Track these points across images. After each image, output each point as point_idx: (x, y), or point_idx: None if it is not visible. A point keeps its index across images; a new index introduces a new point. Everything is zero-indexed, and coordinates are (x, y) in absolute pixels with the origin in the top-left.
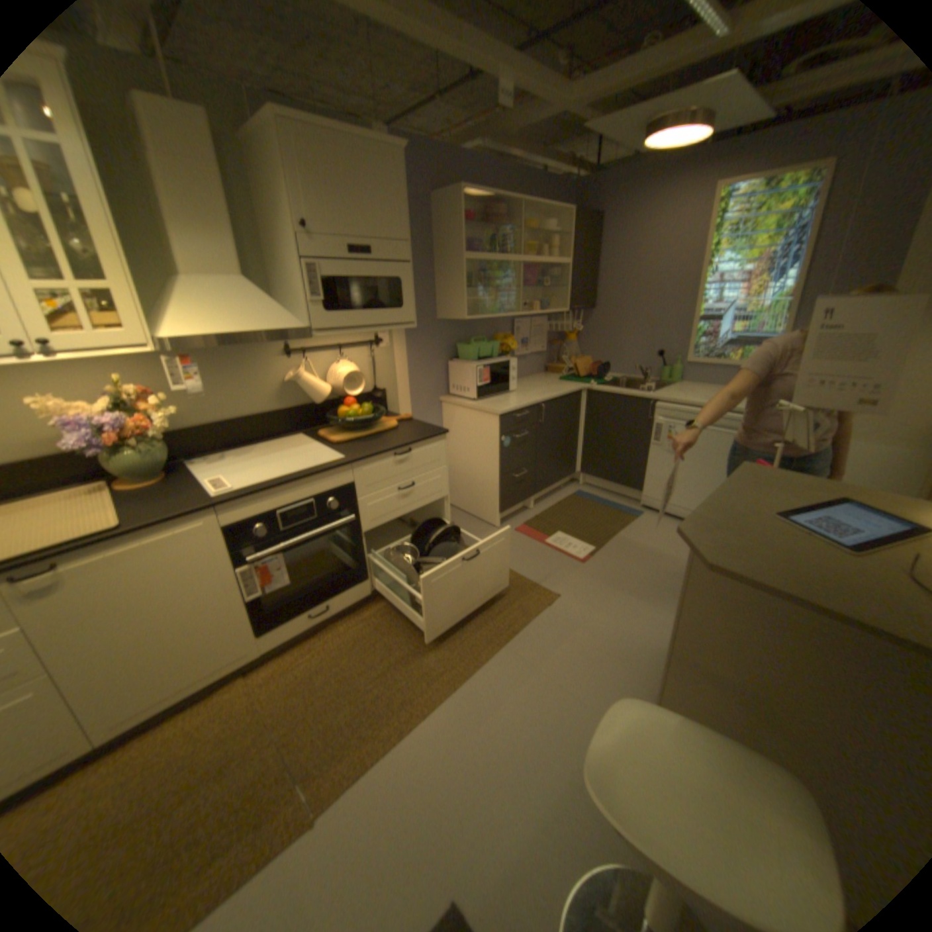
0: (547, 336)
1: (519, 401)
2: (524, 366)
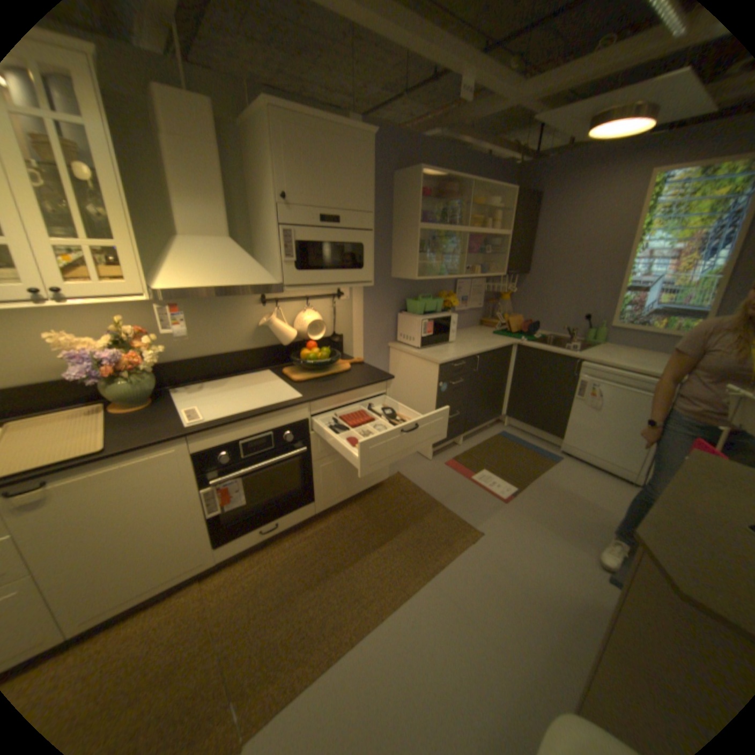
0: (484, 295)
1: (458, 352)
2: (463, 319)
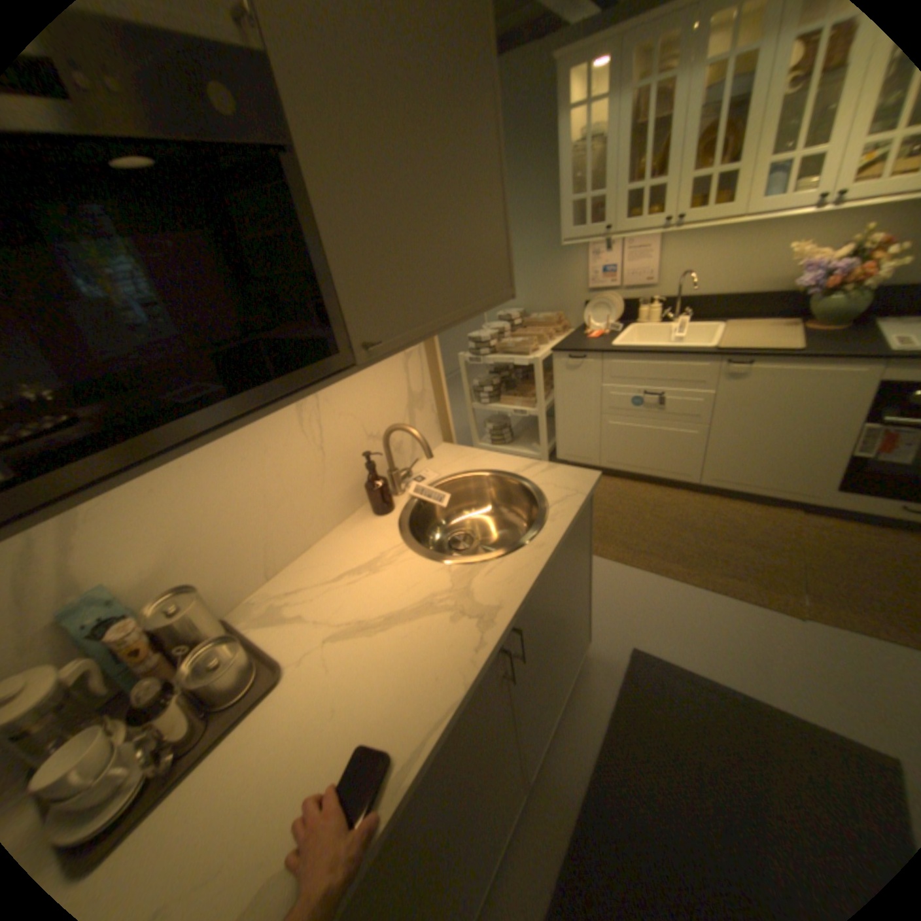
0: None
1: None
2: None
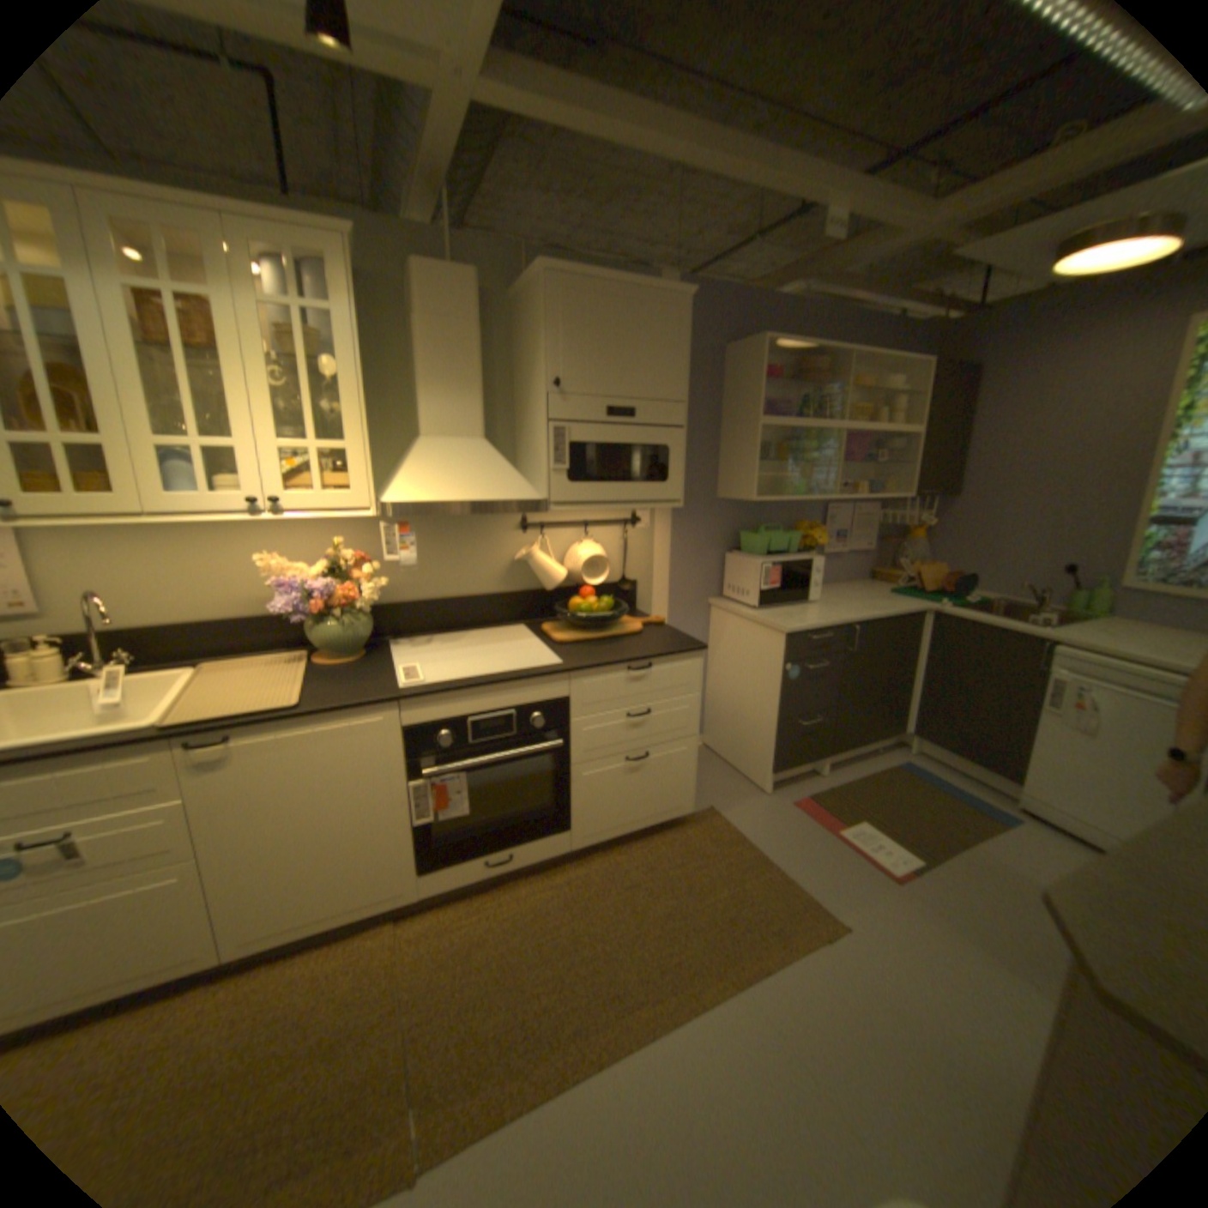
0: (878, 529)
1: (821, 617)
2: (838, 568)
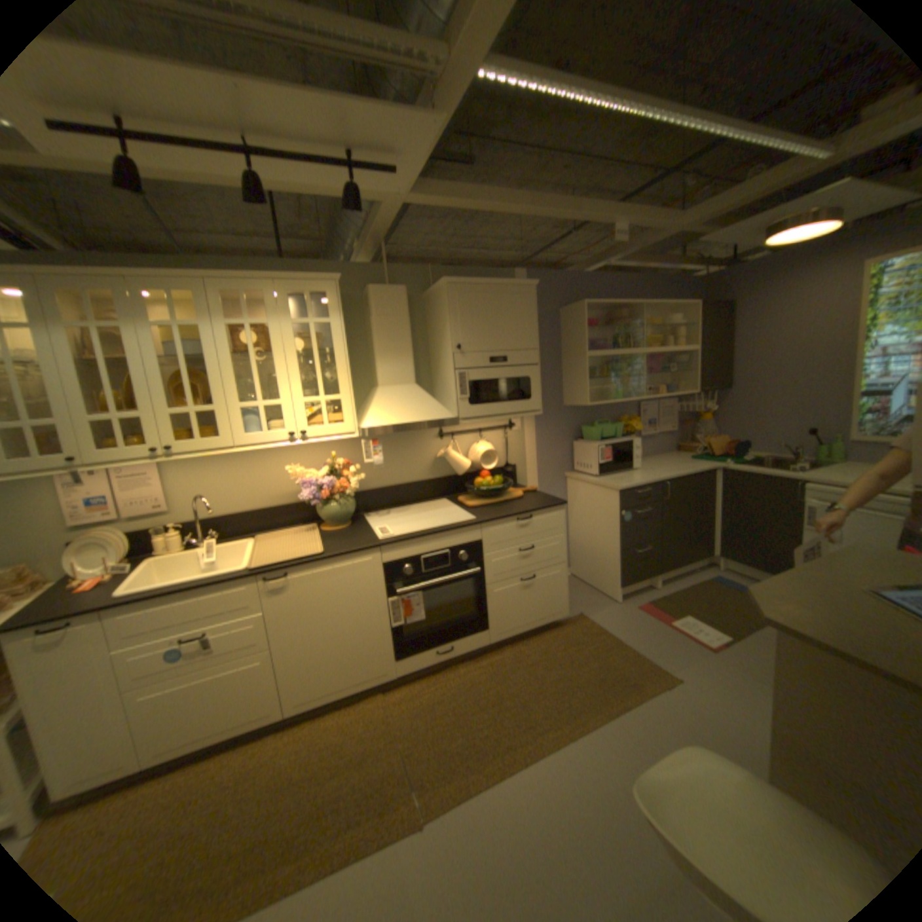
0: (677, 416)
1: (642, 478)
2: (653, 445)
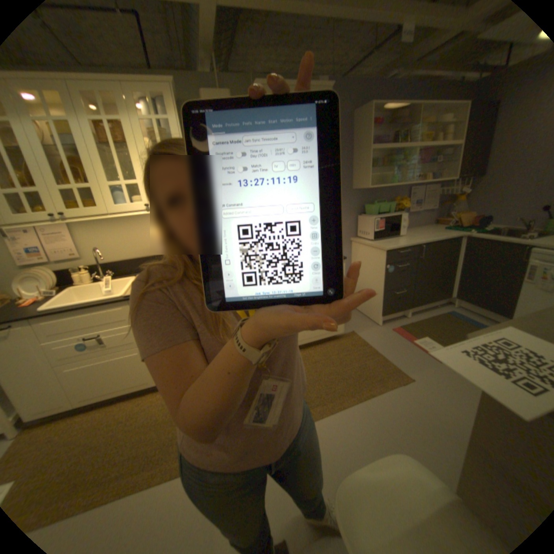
0: (439, 197)
1: (405, 242)
2: (418, 219)
